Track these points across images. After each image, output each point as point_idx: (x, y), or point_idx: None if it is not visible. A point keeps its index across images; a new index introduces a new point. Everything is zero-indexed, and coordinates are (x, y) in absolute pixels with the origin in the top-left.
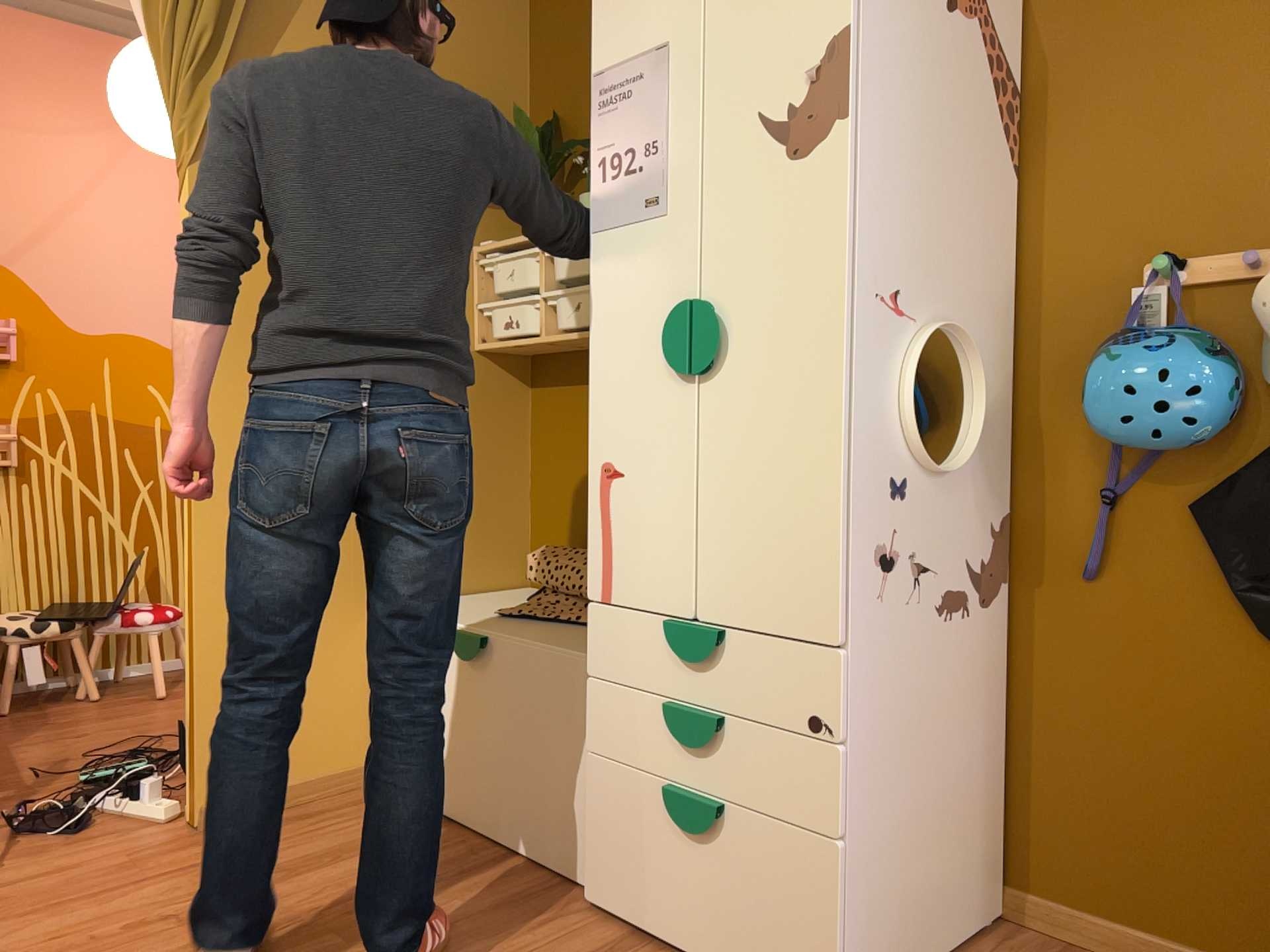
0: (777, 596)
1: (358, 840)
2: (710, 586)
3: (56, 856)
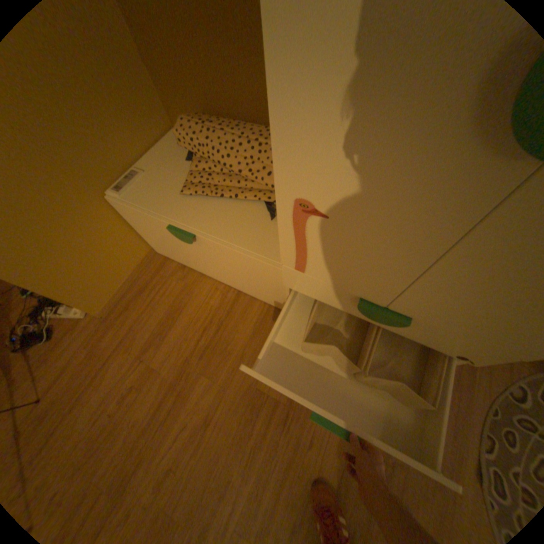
0: (483, 330)
1: (174, 301)
2: (411, 303)
3: (55, 360)
